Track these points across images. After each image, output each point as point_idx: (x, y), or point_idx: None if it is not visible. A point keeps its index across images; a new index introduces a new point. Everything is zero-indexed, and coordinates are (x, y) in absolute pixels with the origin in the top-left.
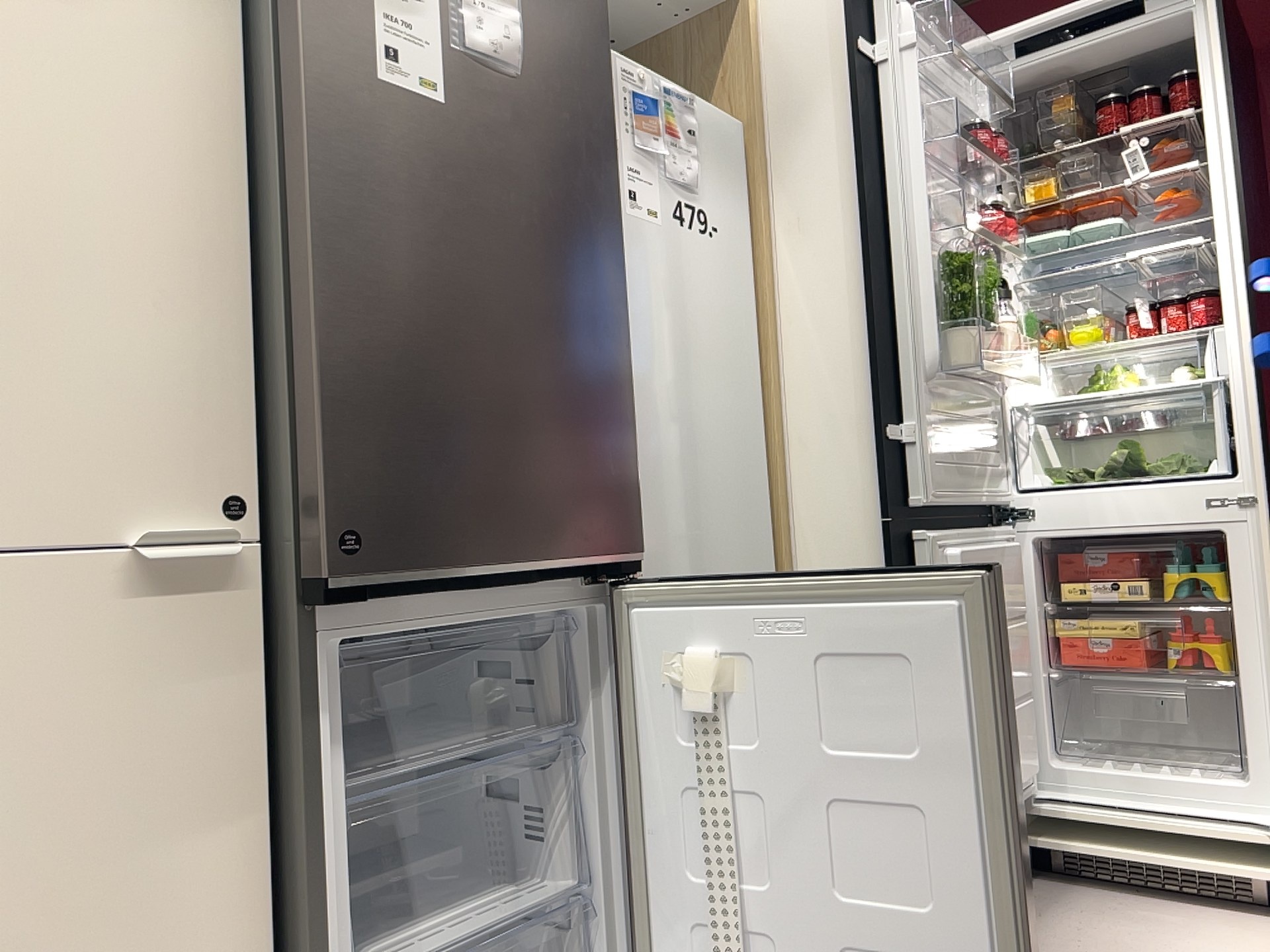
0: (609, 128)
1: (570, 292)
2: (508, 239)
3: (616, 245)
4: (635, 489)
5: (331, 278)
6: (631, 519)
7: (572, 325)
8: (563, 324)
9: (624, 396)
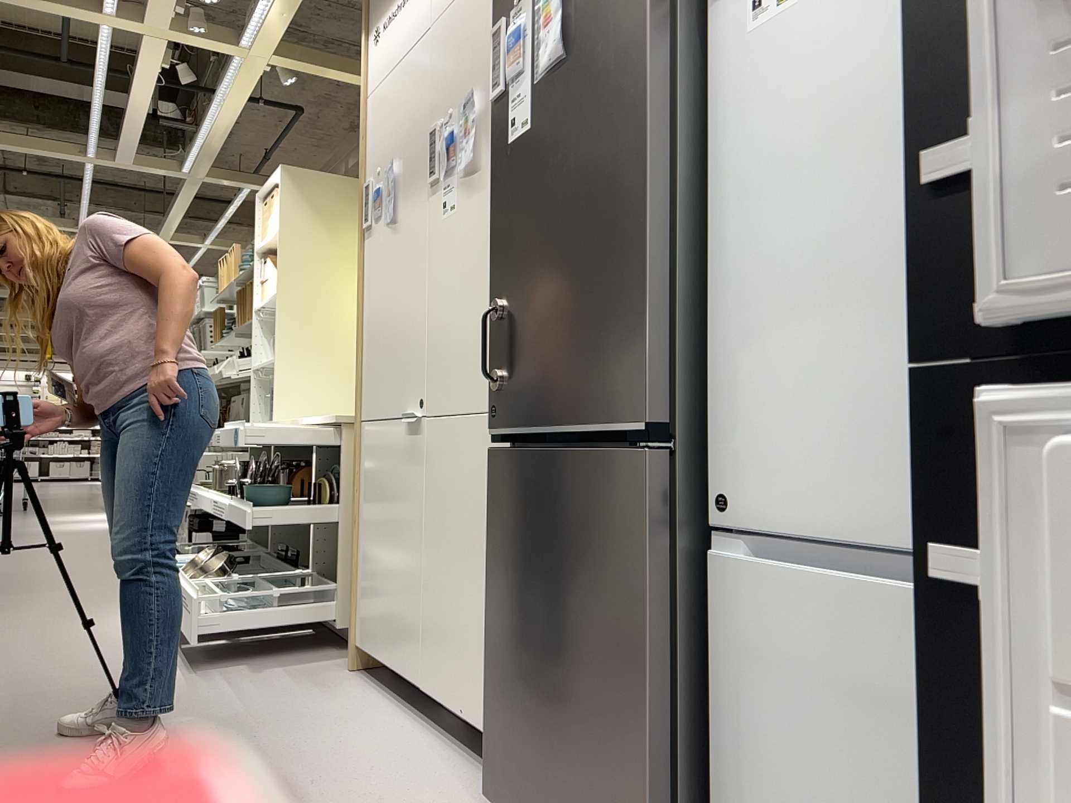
0: (642, 9)
1: (596, 202)
2: (558, 190)
3: (641, 125)
4: (645, 362)
5: (495, 271)
6: (639, 392)
7: (595, 230)
8: (589, 233)
9: (640, 272)
